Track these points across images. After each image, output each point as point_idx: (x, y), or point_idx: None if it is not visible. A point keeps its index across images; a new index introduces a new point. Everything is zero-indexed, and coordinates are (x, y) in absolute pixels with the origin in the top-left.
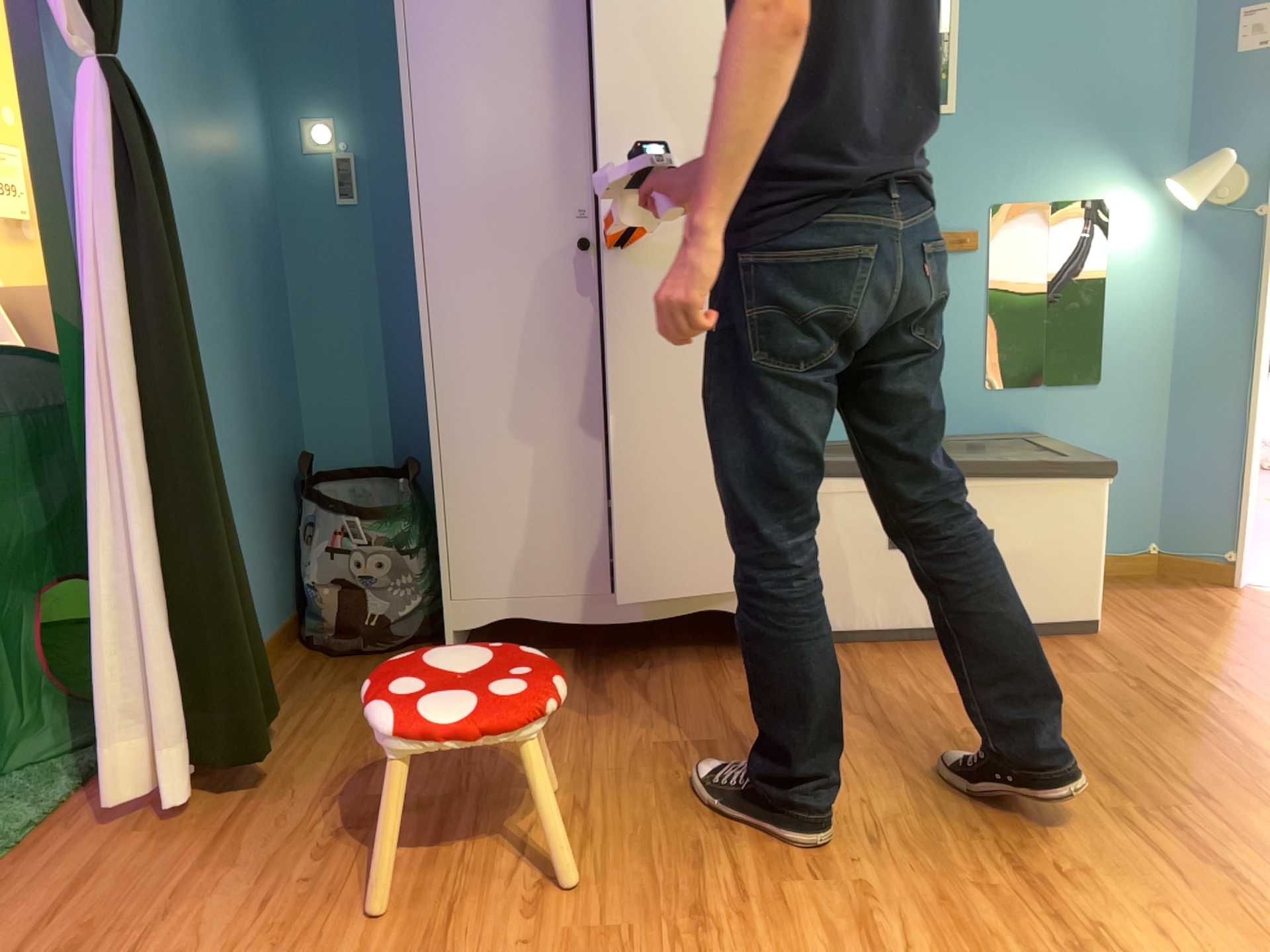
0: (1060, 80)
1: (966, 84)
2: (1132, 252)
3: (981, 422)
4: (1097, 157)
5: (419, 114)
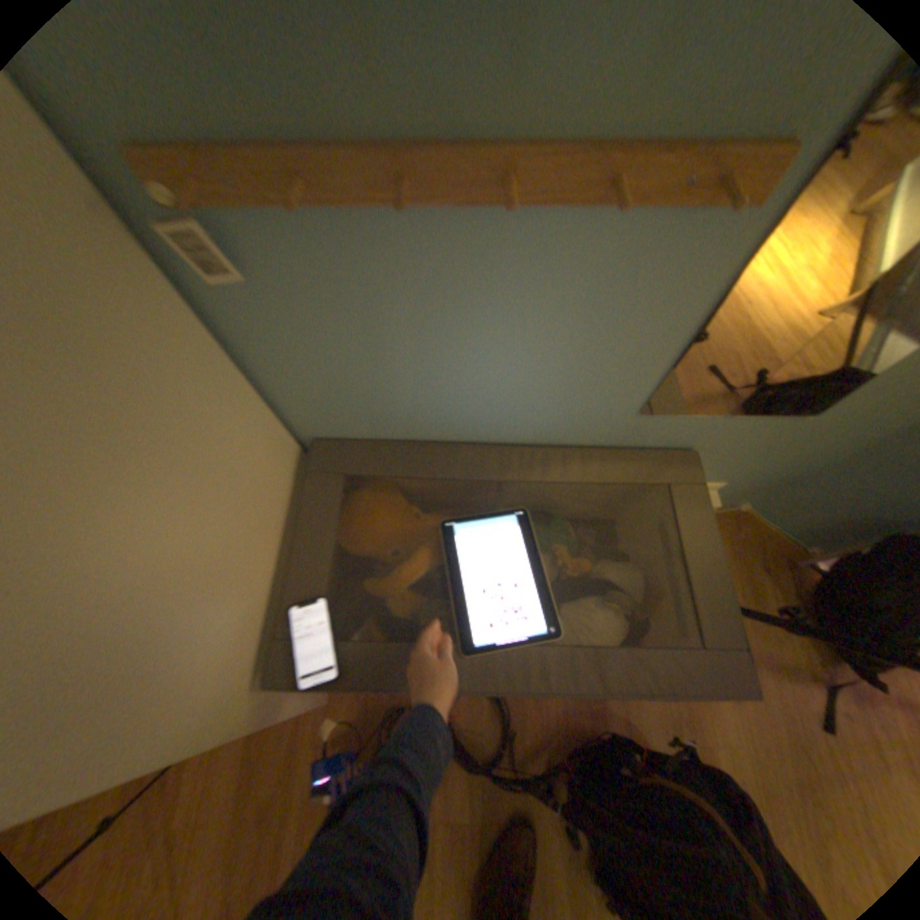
0: None
1: None
2: None
3: (618, 439)
4: None
5: None
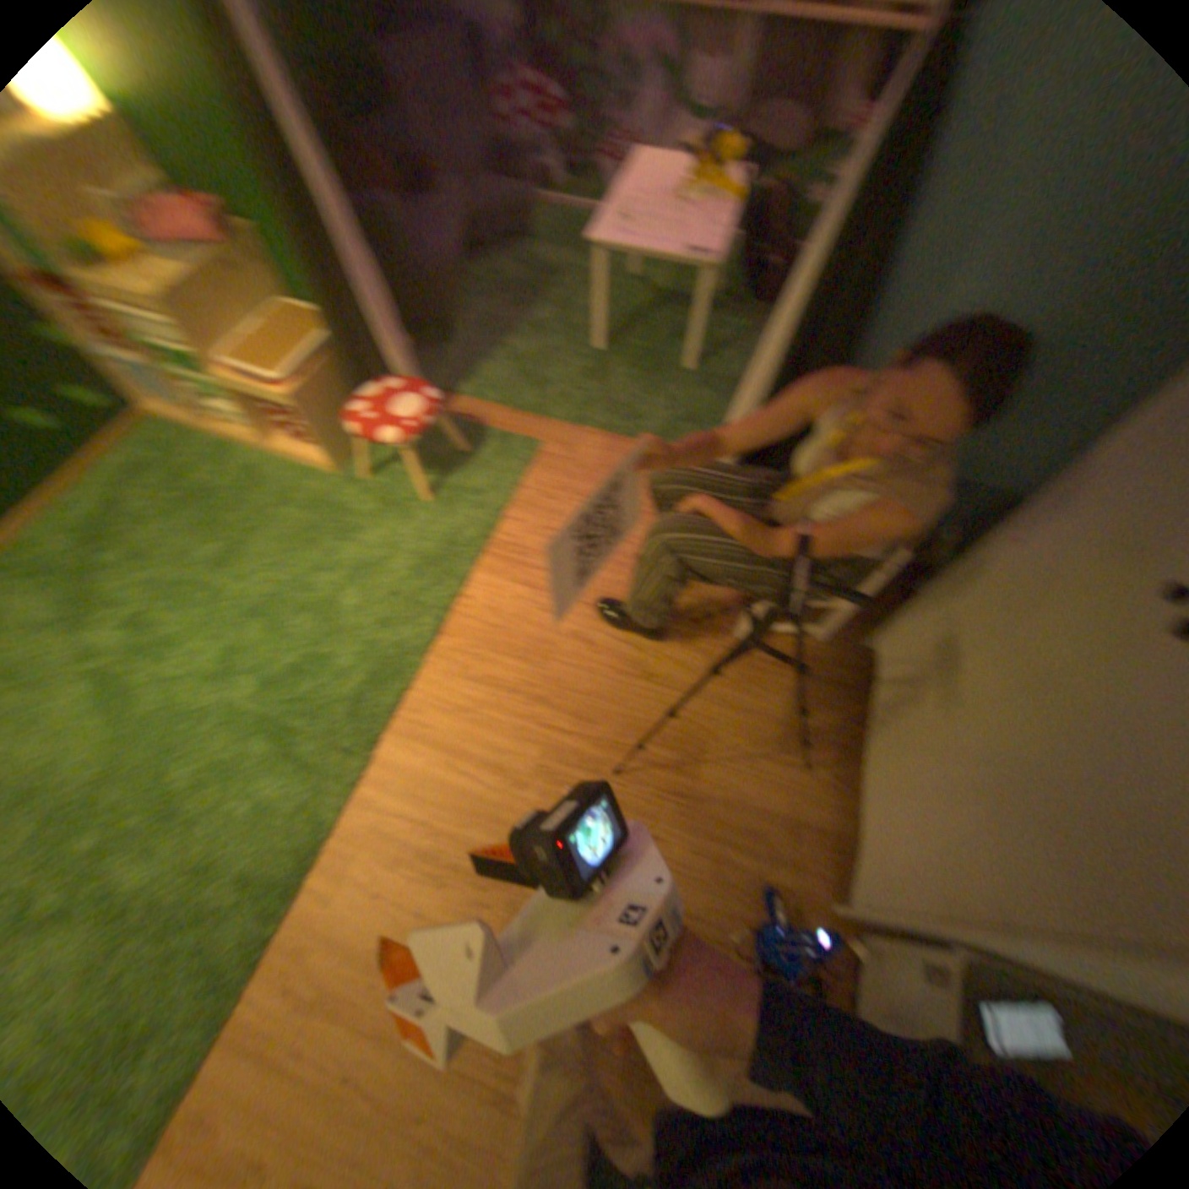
0: None
1: None
2: None
3: None
4: None
5: None
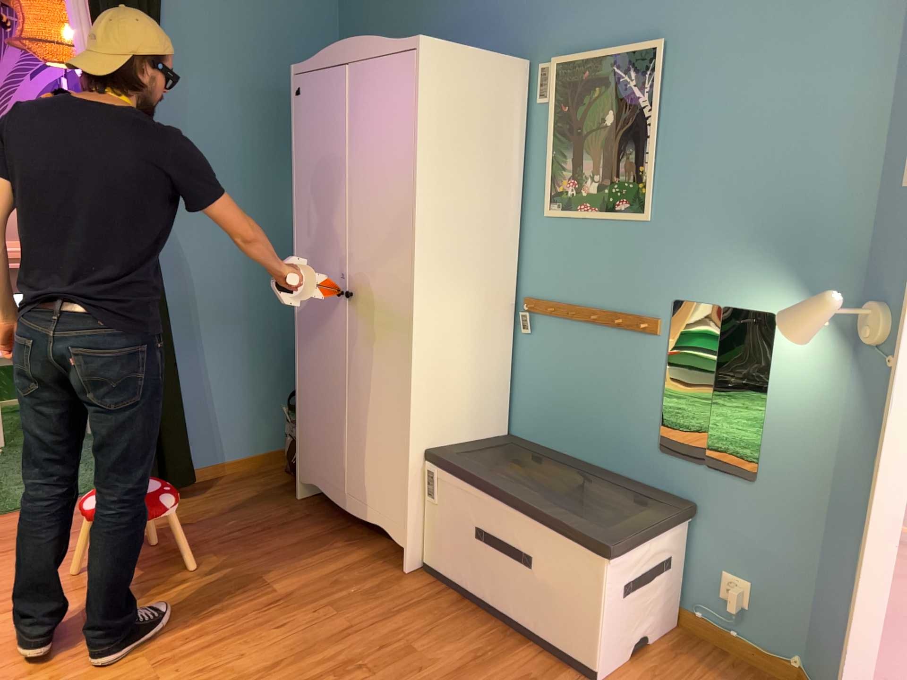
0: (738, 199)
1: (661, 197)
2: (794, 367)
3: (654, 476)
4: (767, 272)
5: (297, 212)
